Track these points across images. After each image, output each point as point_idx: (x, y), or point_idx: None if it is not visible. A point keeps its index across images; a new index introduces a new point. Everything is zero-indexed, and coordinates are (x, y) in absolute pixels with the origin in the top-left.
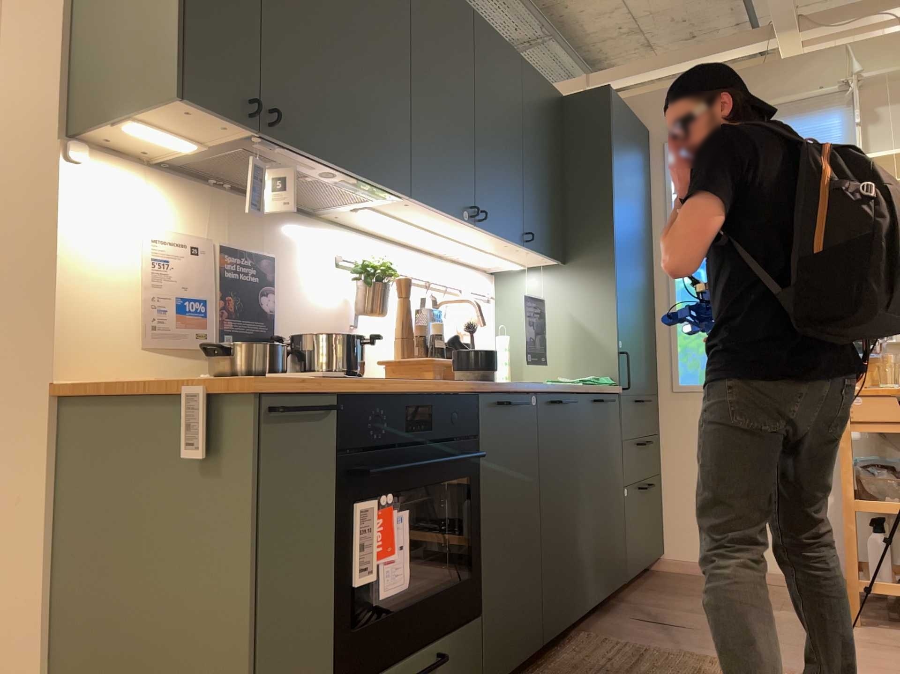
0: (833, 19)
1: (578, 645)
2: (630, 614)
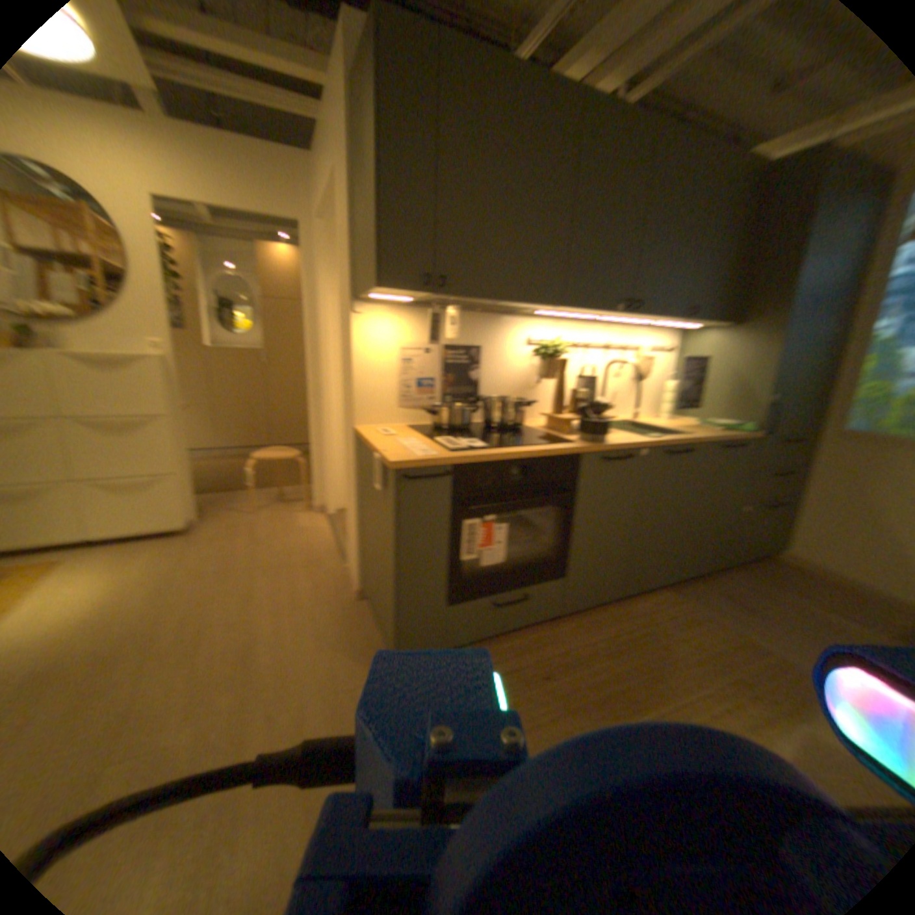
0: None
1: (662, 598)
2: (722, 588)
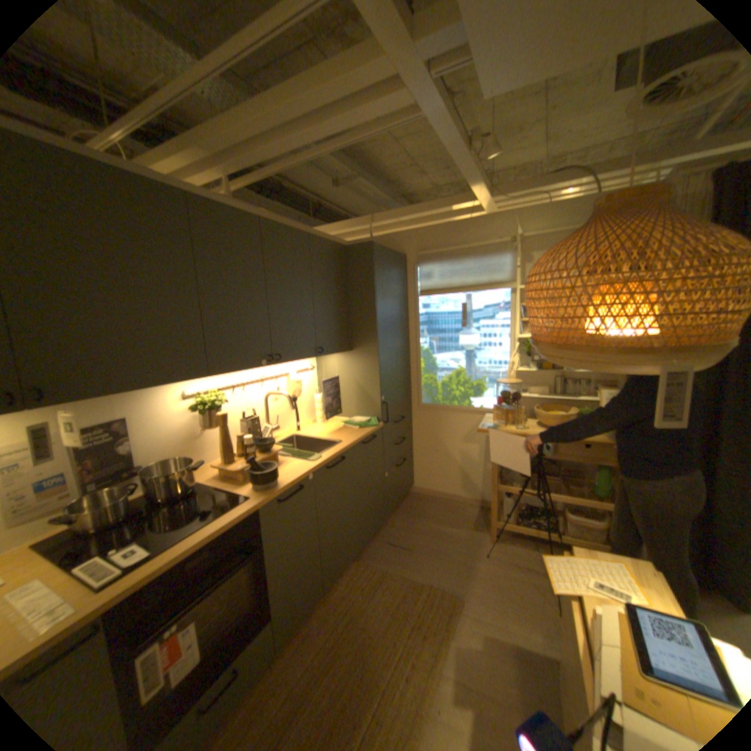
0: (512, 189)
1: (349, 576)
2: (384, 540)
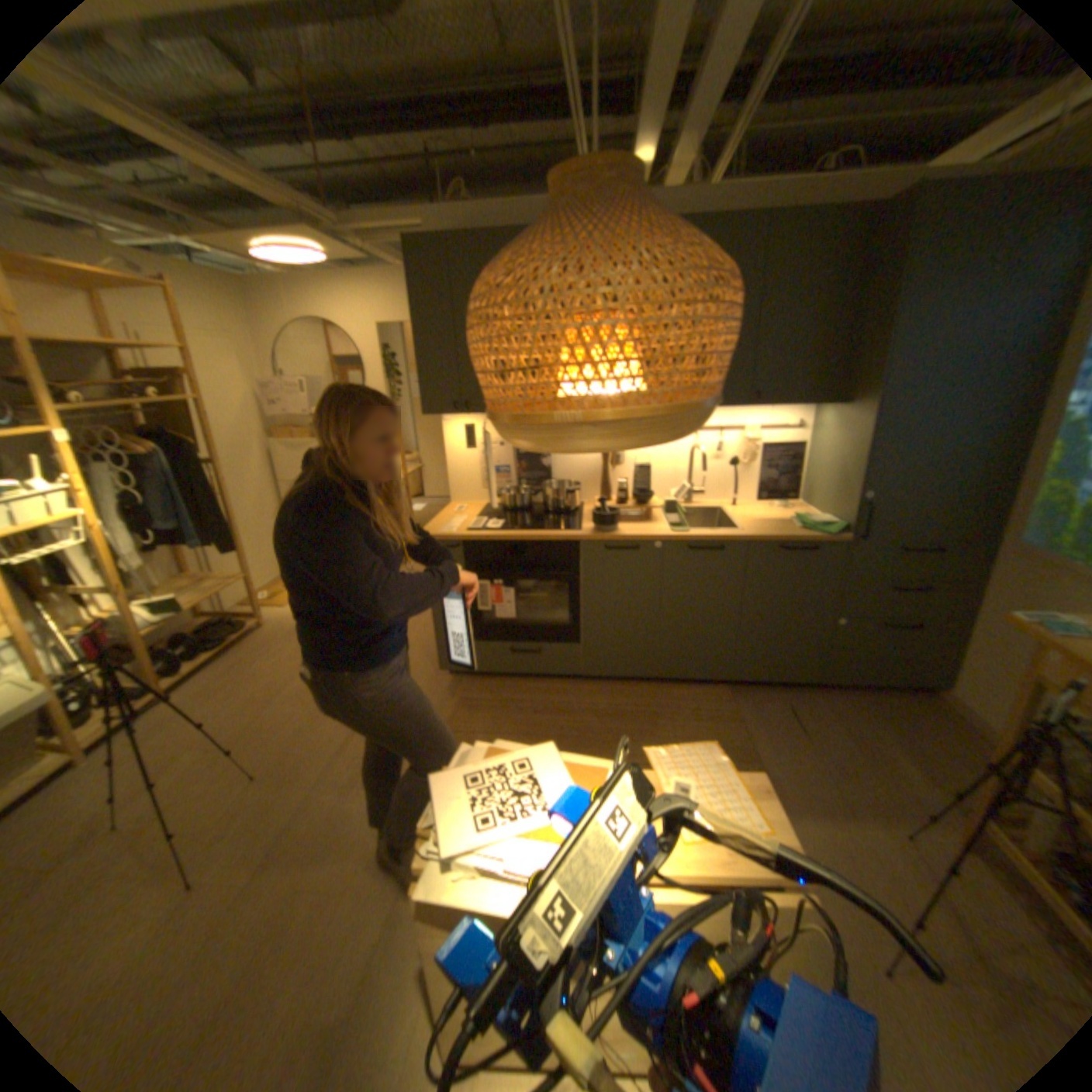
0: None
1: (706, 694)
2: (797, 705)
